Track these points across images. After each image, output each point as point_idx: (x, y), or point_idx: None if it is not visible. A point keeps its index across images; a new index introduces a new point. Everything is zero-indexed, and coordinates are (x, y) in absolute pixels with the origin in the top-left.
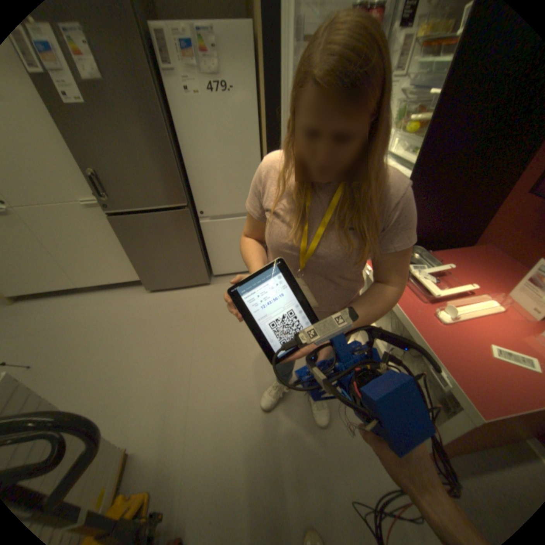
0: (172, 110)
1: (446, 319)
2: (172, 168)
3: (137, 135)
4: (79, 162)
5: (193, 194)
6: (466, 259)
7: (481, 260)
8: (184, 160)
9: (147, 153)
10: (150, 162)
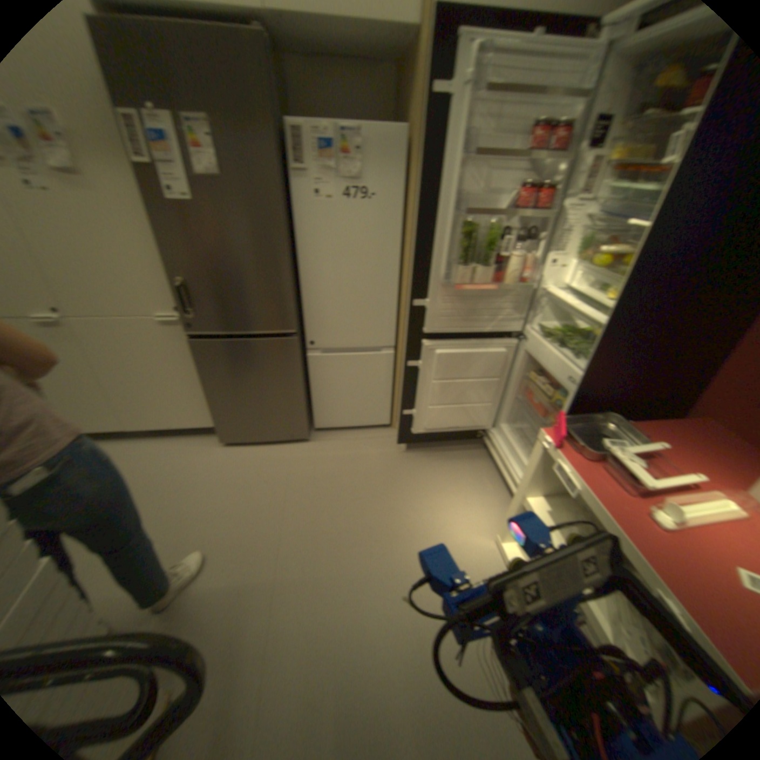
0: (292, 215)
1: (666, 524)
2: (283, 285)
3: (246, 242)
4: (162, 268)
5: (302, 318)
6: (680, 437)
7: (700, 440)
8: (298, 276)
9: (255, 265)
10: (256, 275)
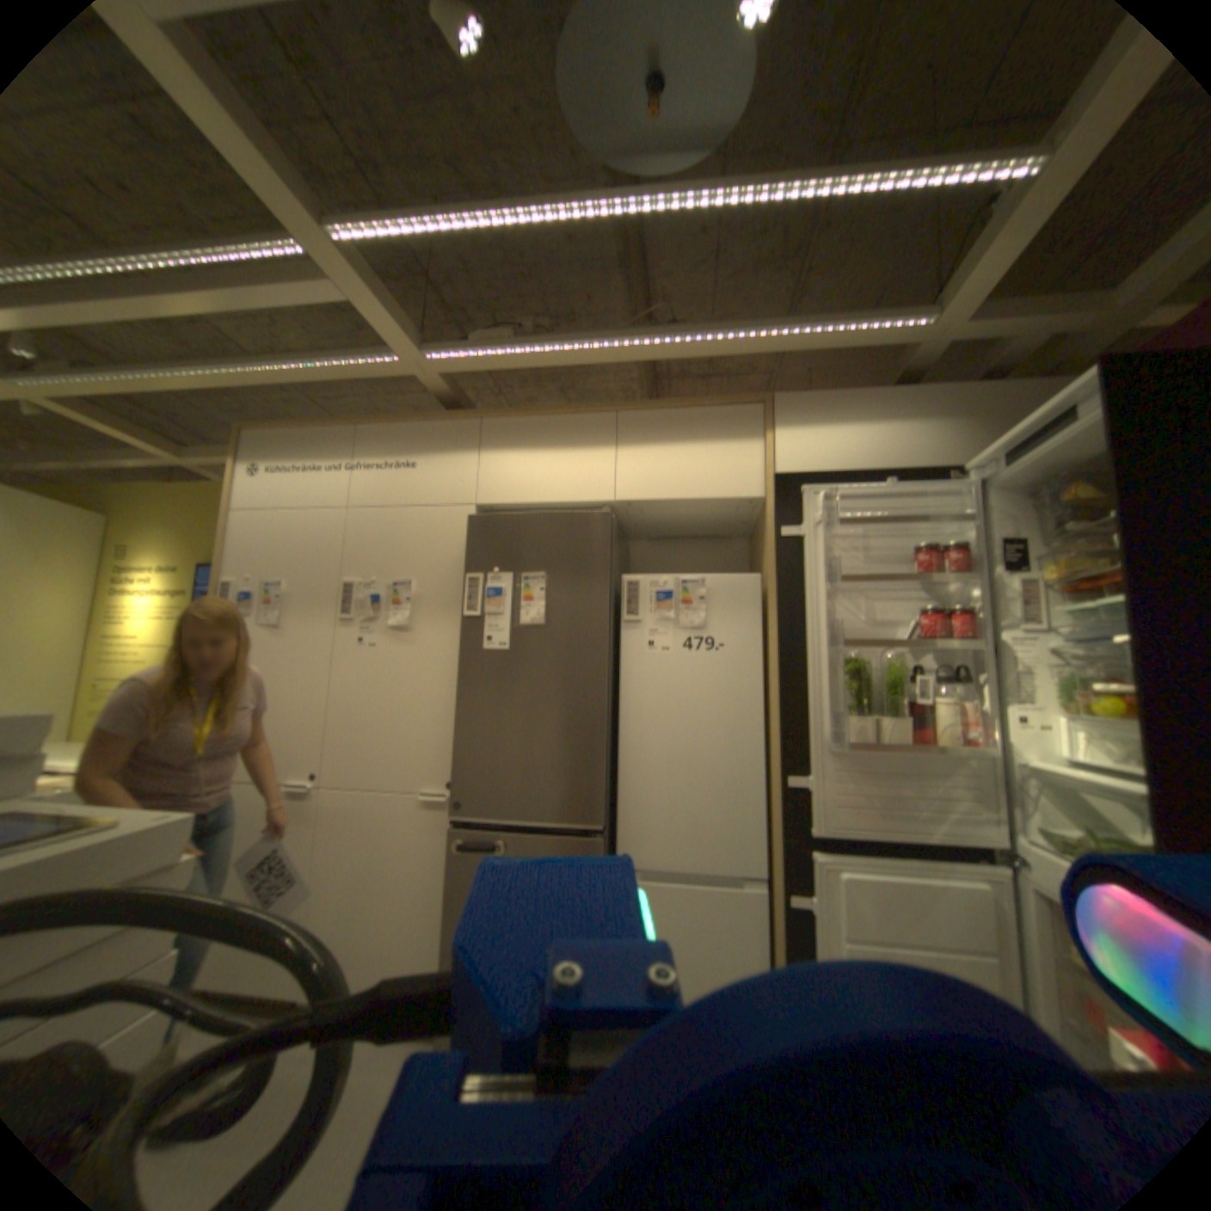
0: (621, 670)
1: None
2: (597, 752)
3: (561, 694)
4: (456, 729)
5: (619, 814)
6: None
7: None
8: (620, 747)
9: (566, 723)
10: (565, 737)
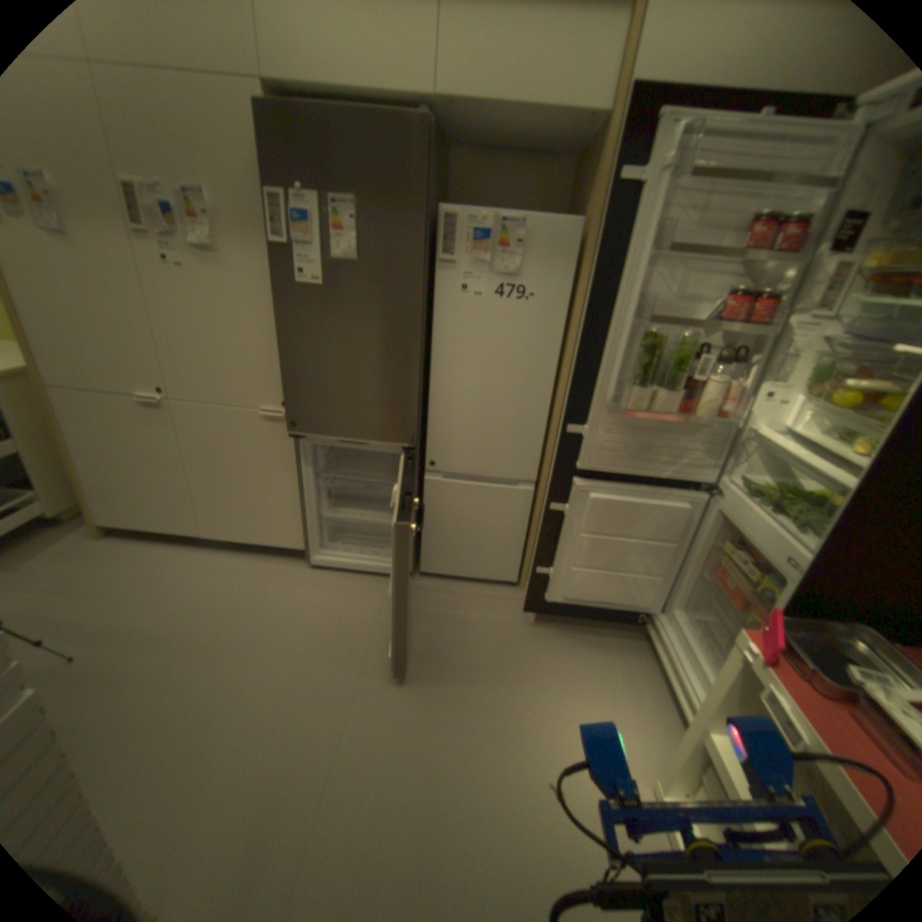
0: (434, 311)
1: None
2: (411, 389)
3: (377, 336)
4: (281, 357)
5: (428, 432)
6: None
7: None
8: (431, 381)
9: (382, 363)
10: (382, 375)
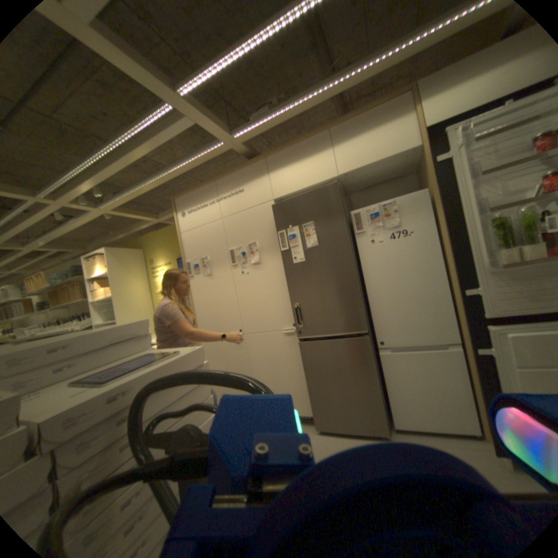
0: (360, 257)
1: None
2: (357, 297)
3: (333, 275)
4: (290, 300)
5: (374, 324)
6: None
7: None
8: (367, 294)
9: (338, 287)
10: (340, 294)
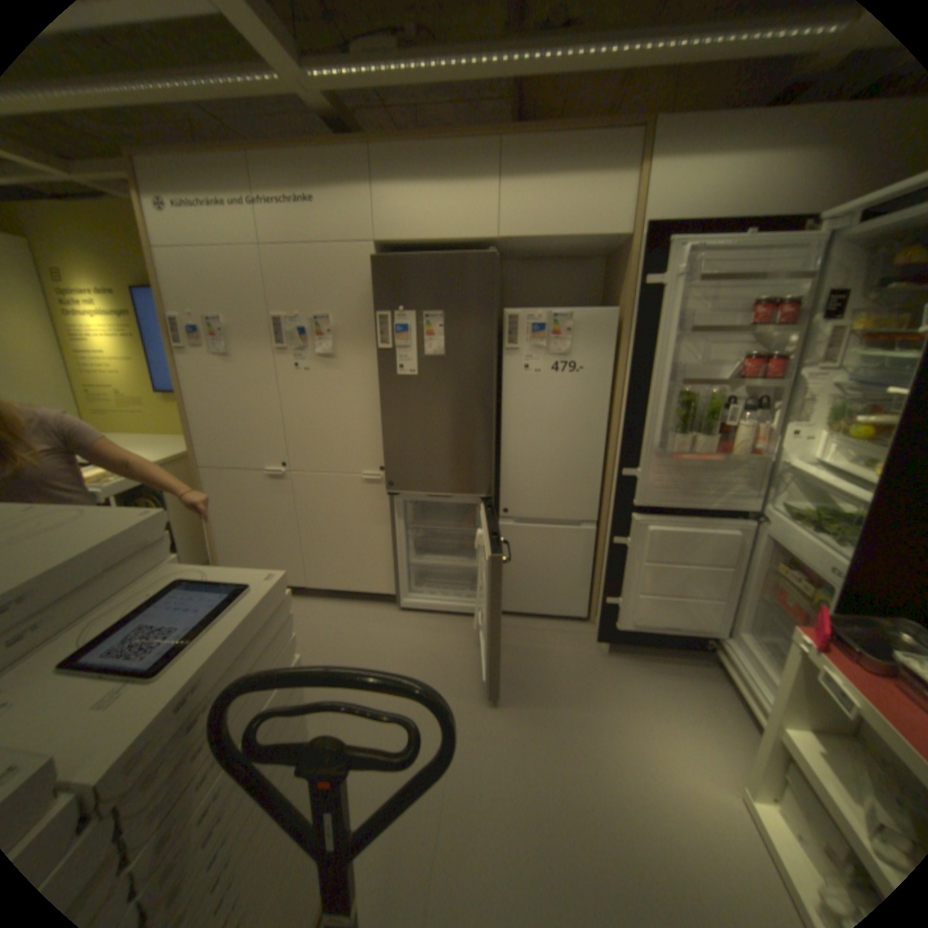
0: (503, 387)
1: None
2: (488, 449)
3: (460, 410)
4: (382, 431)
5: (500, 484)
6: None
7: None
8: (501, 442)
9: (464, 430)
10: (464, 439)
